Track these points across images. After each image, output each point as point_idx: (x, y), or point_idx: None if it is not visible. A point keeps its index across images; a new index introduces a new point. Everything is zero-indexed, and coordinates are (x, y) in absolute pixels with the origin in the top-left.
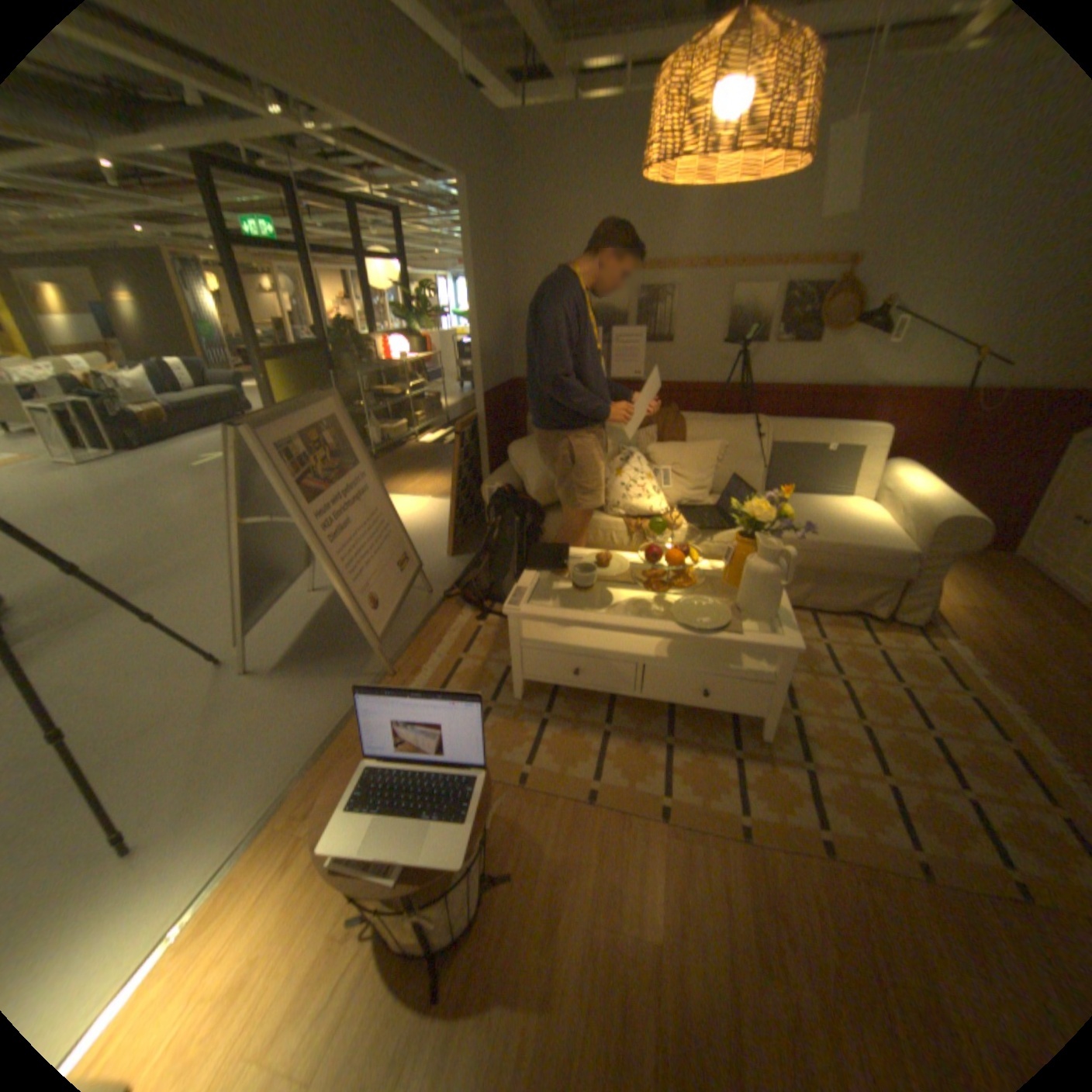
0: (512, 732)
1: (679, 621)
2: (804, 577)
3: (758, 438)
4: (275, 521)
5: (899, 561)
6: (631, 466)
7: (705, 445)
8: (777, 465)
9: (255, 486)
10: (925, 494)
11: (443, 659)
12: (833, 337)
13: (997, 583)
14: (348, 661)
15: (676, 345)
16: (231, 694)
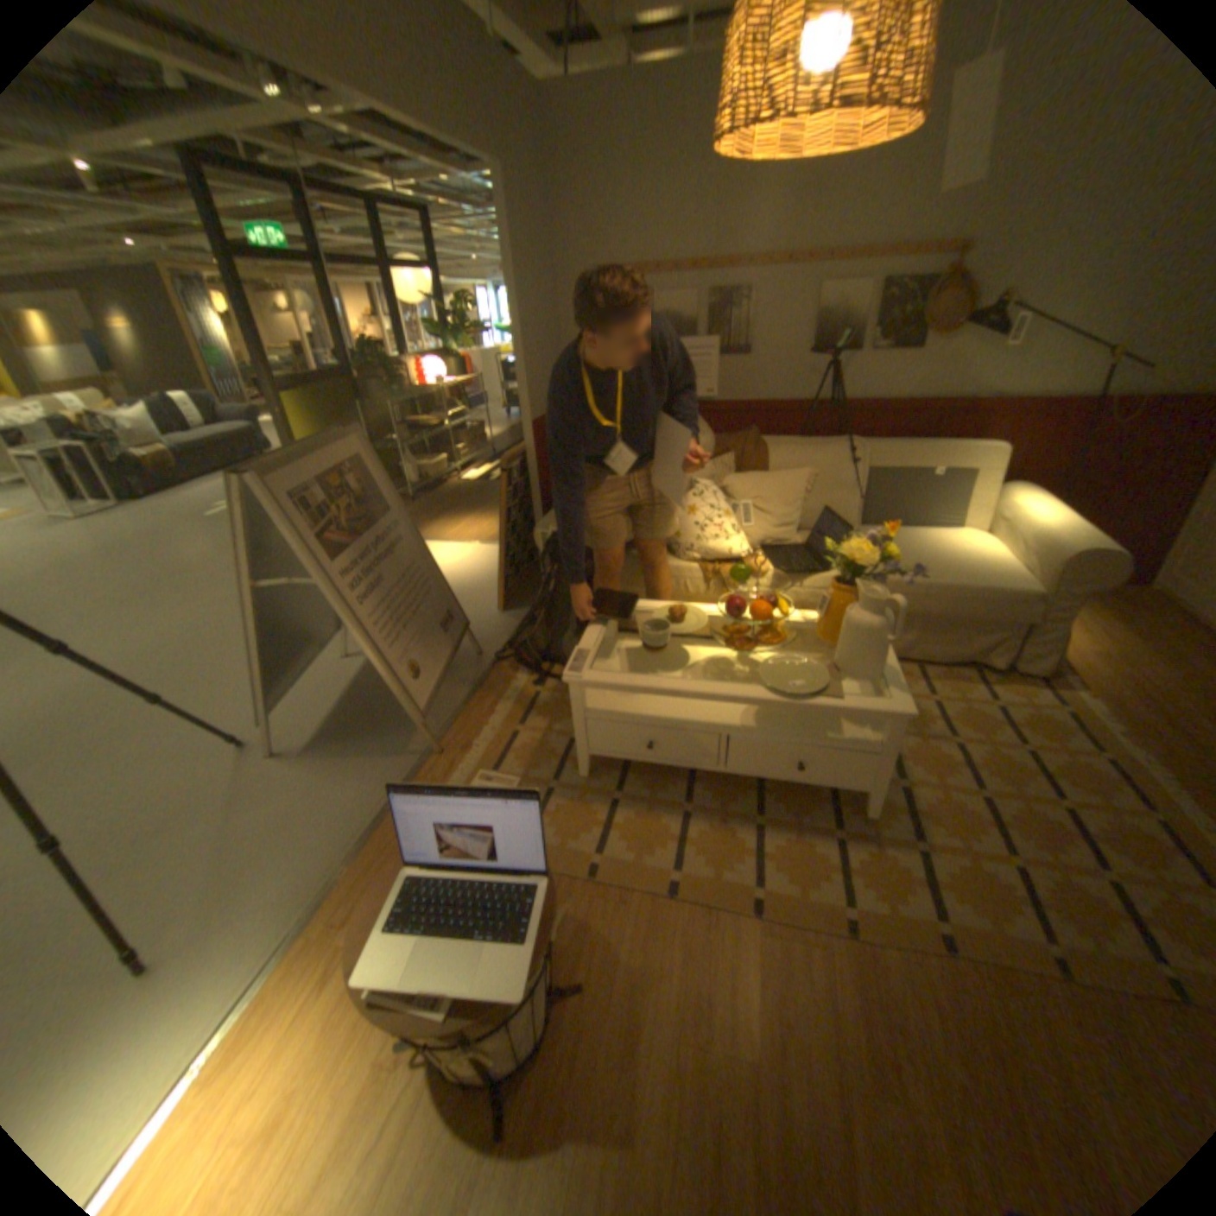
0: (579, 815)
1: (768, 685)
2: (909, 624)
3: (853, 463)
4: (295, 582)
5: (1022, 604)
6: (706, 501)
7: (791, 474)
8: (876, 494)
9: (271, 542)
10: (1050, 524)
11: (497, 732)
12: (939, 341)
13: (1132, 623)
14: (389, 737)
15: (754, 358)
16: (256, 780)
